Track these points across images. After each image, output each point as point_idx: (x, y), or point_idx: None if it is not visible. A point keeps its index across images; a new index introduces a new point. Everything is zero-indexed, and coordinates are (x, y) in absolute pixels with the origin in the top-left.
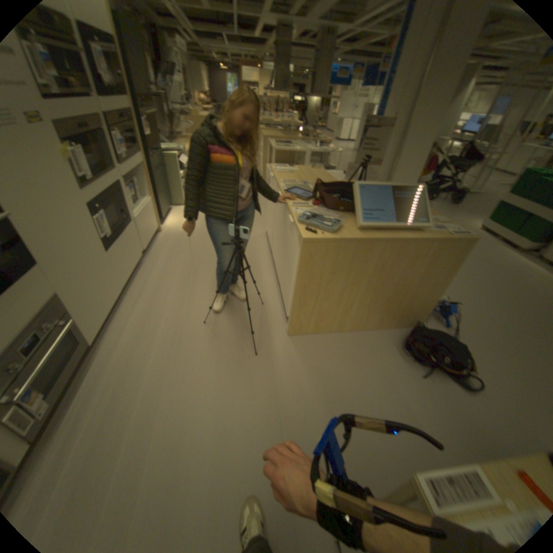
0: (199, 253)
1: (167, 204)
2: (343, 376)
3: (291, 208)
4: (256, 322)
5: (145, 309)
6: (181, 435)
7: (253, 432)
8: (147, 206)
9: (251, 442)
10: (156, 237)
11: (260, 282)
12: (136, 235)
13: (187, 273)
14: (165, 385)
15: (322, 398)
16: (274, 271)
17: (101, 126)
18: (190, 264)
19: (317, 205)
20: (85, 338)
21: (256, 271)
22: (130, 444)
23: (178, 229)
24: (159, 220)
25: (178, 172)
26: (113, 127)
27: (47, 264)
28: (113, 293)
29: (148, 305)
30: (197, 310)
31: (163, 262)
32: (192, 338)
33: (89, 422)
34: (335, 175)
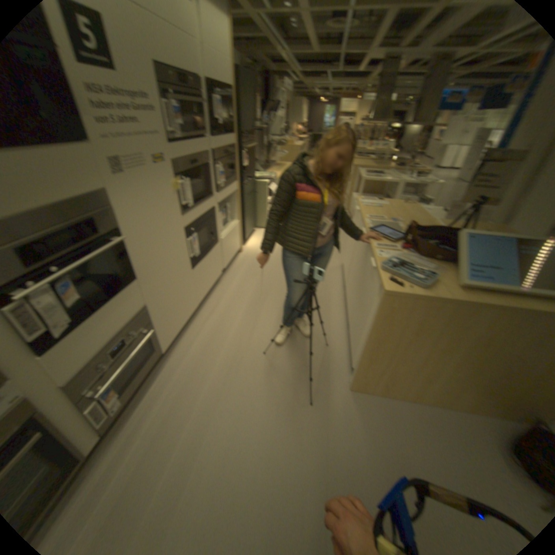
0: (271, 278)
1: (251, 226)
2: (416, 465)
3: (375, 249)
4: (317, 365)
5: (213, 326)
6: (220, 476)
7: (293, 502)
8: (233, 228)
9: (289, 514)
10: (236, 256)
11: (327, 320)
12: (220, 254)
13: (257, 296)
14: (216, 412)
15: (384, 487)
16: (345, 310)
17: (208, 160)
18: (261, 288)
19: (407, 248)
20: (160, 346)
21: (325, 305)
22: (173, 467)
23: (256, 251)
24: (242, 241)
25: (265, 198)
26: (217, 161)
27: (143, 279)
28: (190, 307)
29: (217, 323)
30: (260, 338)
31: (237, 282)
32: (250, 368)
33: (146, 430)
34: (433, 211)
